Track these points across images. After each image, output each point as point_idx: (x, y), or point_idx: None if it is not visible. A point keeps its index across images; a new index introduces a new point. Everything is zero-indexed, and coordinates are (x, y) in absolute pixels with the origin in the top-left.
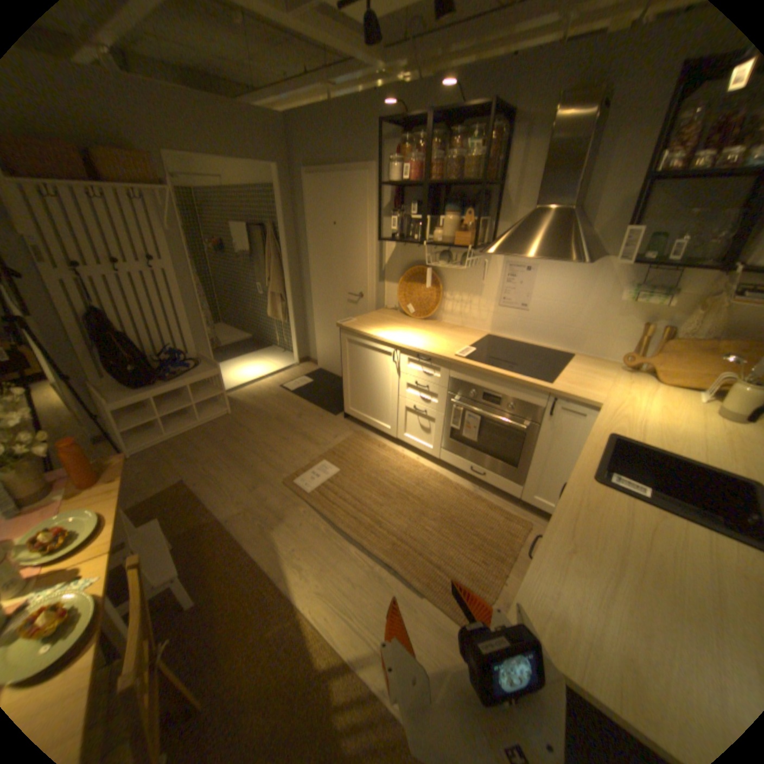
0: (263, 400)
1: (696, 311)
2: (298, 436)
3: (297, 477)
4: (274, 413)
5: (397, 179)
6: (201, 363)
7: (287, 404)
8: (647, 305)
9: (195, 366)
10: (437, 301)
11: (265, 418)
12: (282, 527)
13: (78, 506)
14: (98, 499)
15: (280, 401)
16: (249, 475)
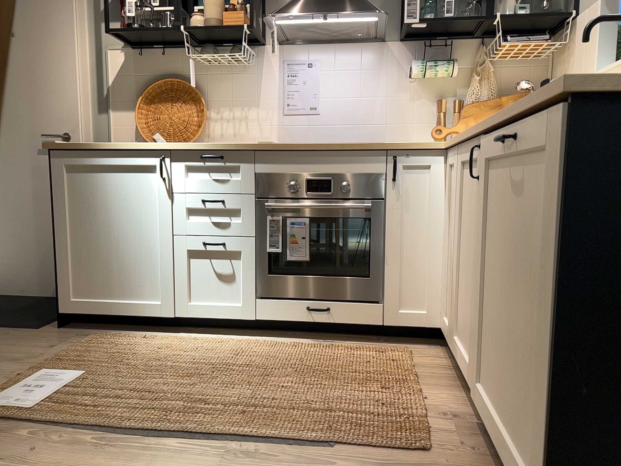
0: None
1: (470, 84)
2: None
3: None
4: None
5: None
6: None
7: None
8: (431, 85)
9: None
10: (200, 121)
11: None
12: None
13: None
14: None
15: None
16: None
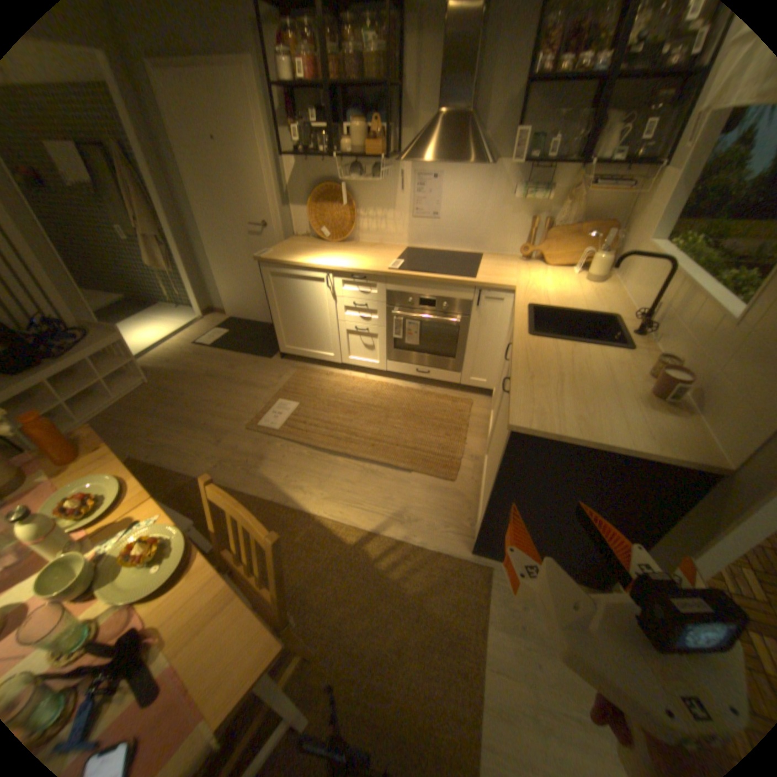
0: (180, 360)
1: (565, 203)
2: (241, 384)
3: (260, 419)
4: (202, 370)
5: (285, 78)
6: (91, 329)
7: (212, 358)
8: (532, 201)
9: (85, 334)
10: (353, 220)
11: (193, 377)
12: (266, 462)
13: (77, 475)
14: (96, 464)
15: (201, 357)
16: (207, 431)
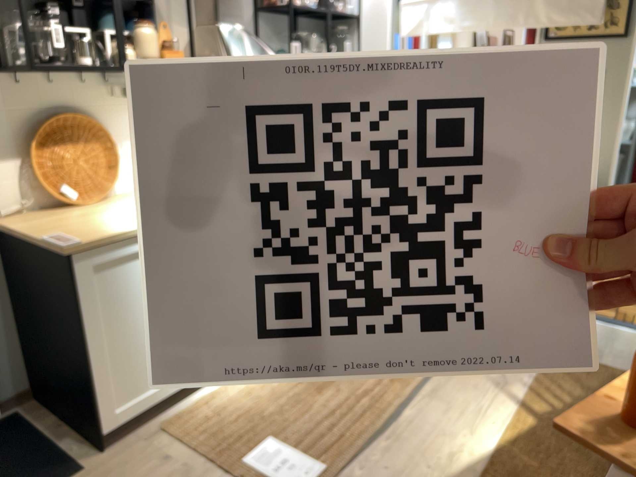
0: None
1: None
2: None
3: None
4: None
5: None
6: None
7: None
8: None
9: None
10: (111, 163)
11: None
12: None
13: None
14: None
15: None
16: None
